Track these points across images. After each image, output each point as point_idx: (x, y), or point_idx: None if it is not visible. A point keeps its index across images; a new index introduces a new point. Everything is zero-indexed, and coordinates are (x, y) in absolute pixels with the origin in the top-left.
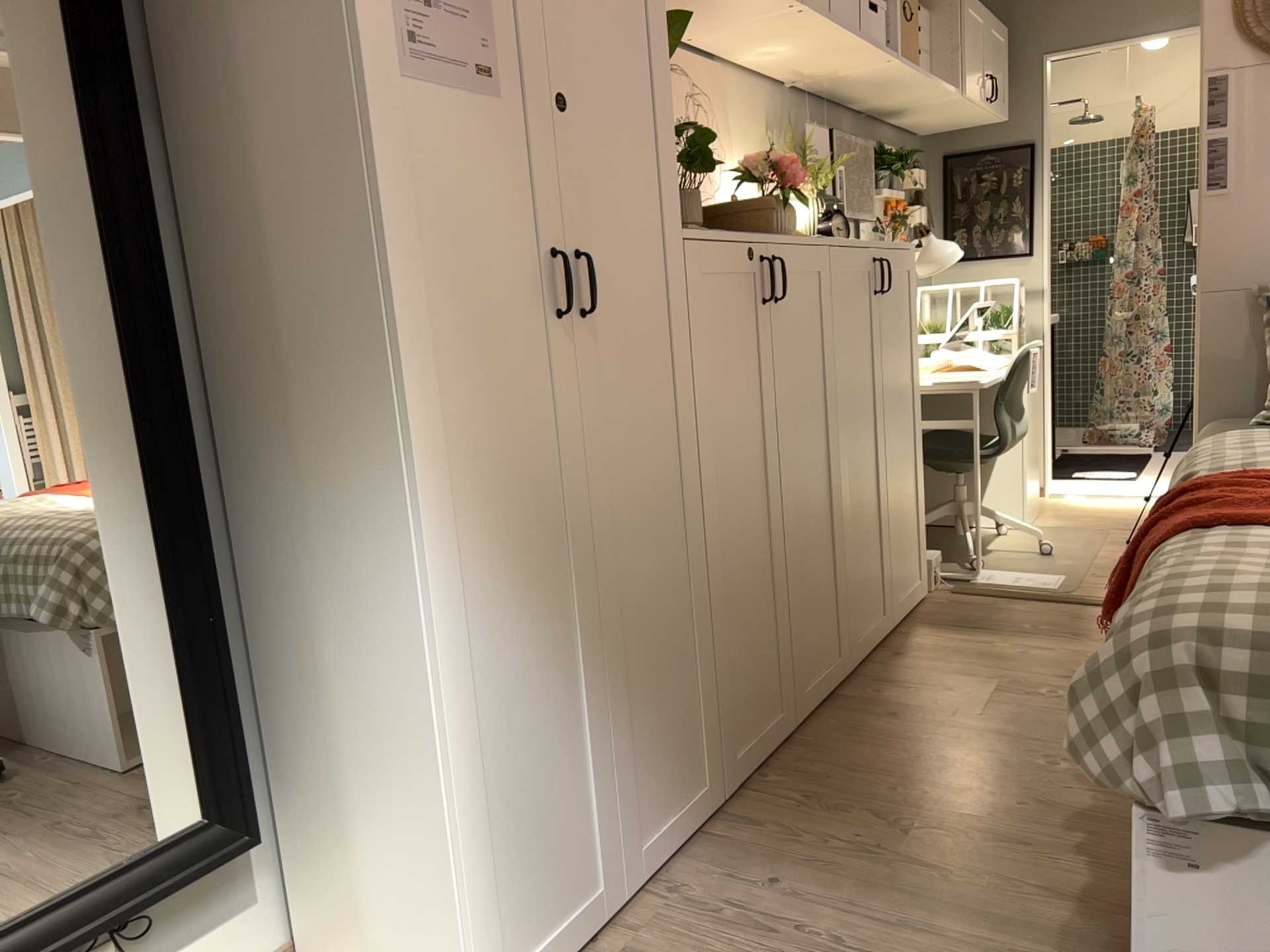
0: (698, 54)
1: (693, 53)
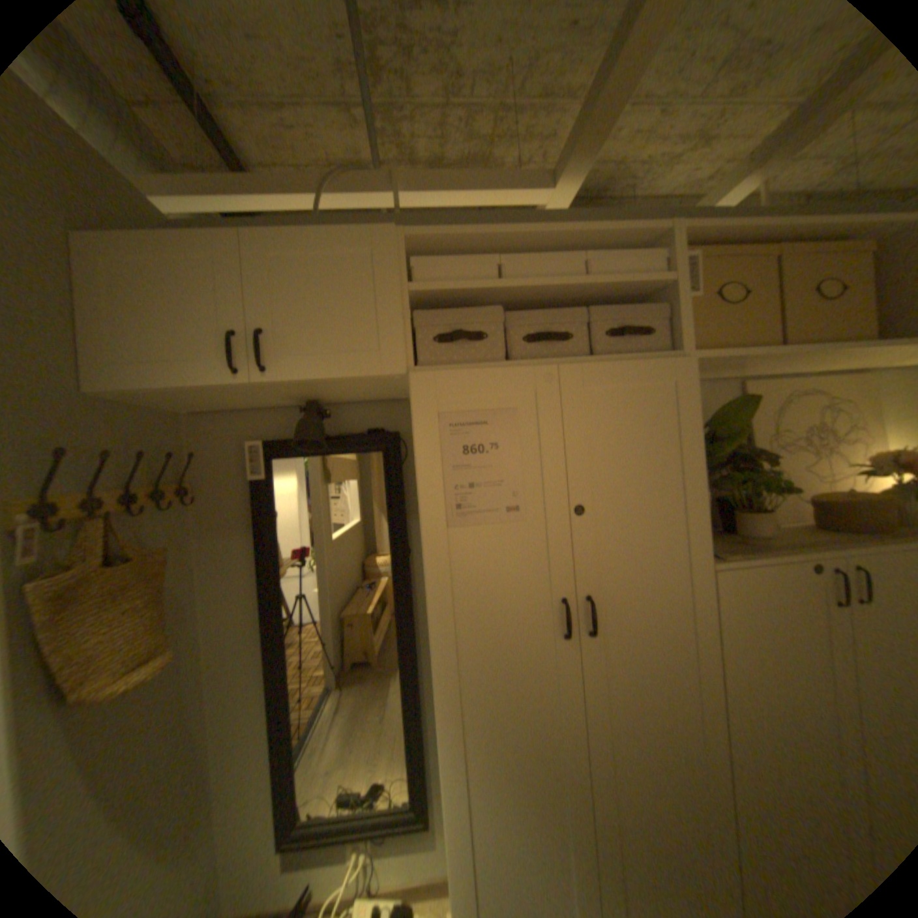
0: (844, 372)
1: (837, 374)
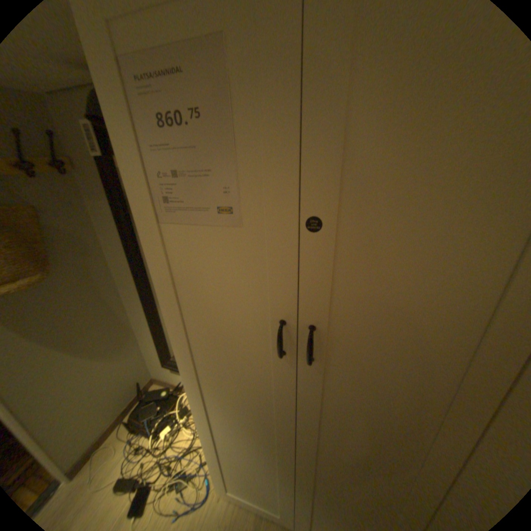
0: None
1: None
